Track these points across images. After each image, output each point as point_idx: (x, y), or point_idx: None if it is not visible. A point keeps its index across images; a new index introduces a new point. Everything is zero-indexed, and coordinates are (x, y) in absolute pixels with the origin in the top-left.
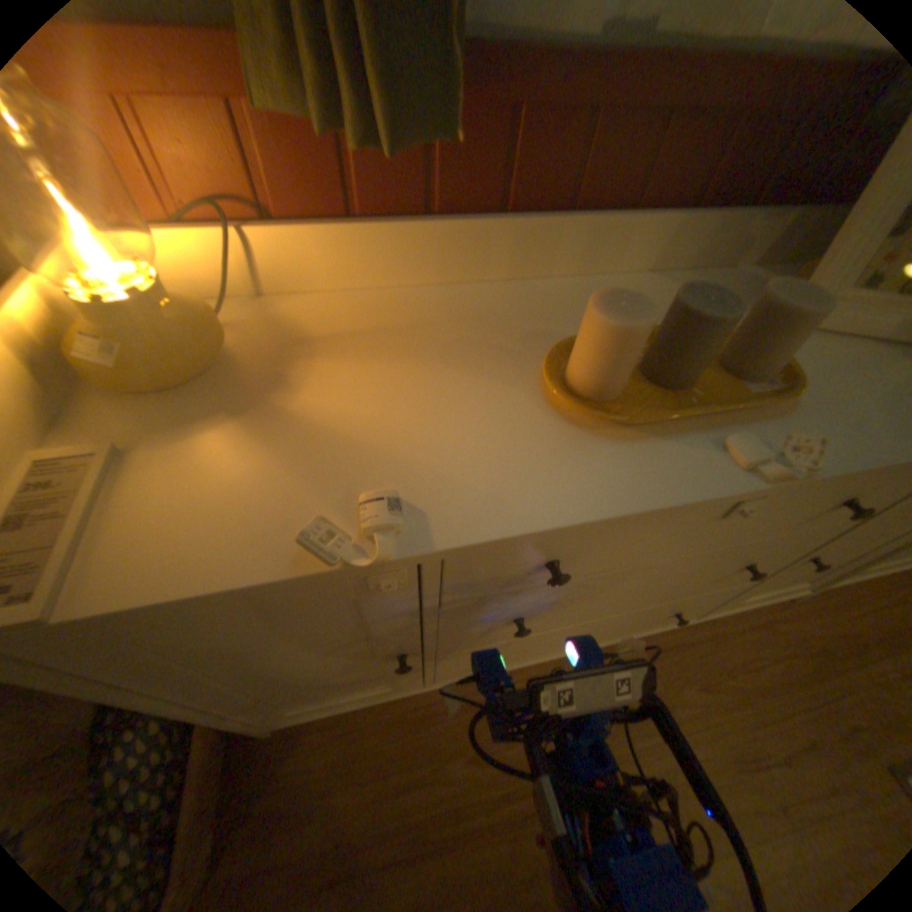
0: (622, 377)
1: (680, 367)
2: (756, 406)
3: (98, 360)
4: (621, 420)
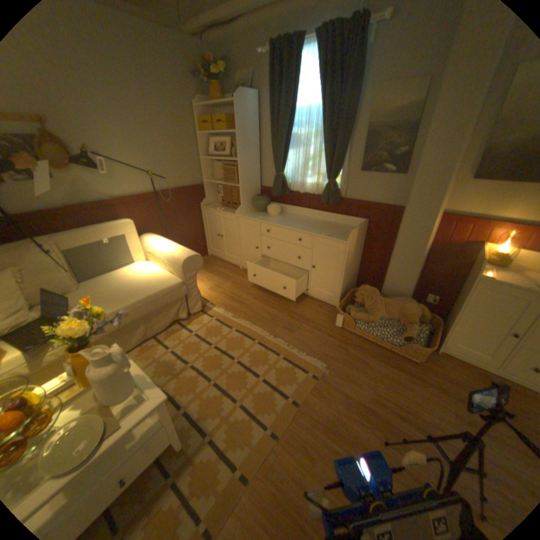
0: None
1: None
2: None
3: (494, 259)
4: None
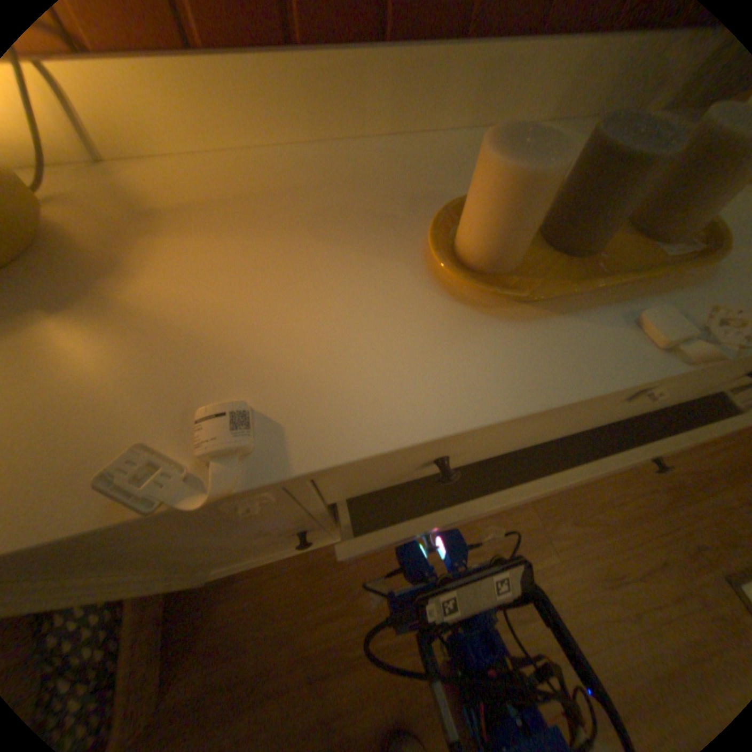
0: (524, 242)
1: (591, 228)
2: (673, 272)
3: None
4: (521, 296)
